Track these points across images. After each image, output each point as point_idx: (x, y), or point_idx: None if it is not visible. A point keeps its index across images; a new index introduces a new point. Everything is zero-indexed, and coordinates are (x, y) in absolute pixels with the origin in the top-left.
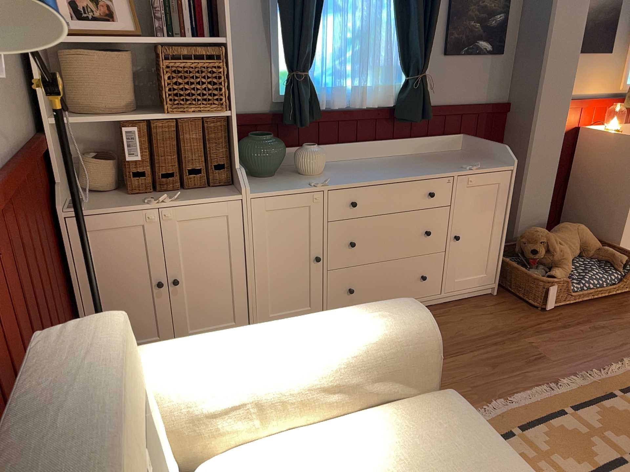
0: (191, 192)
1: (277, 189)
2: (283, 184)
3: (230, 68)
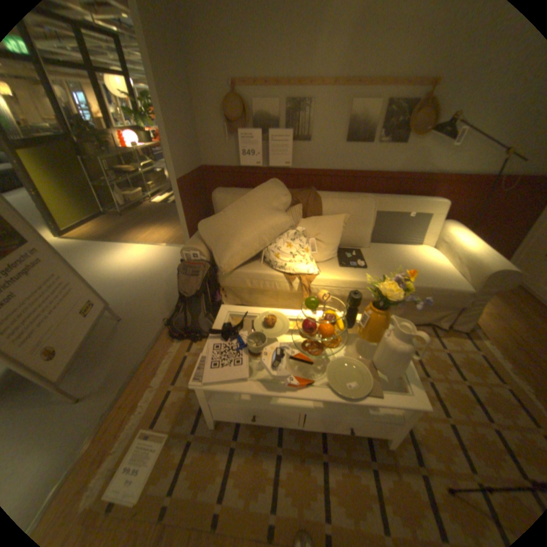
0: None
1: None
2: None
3: None
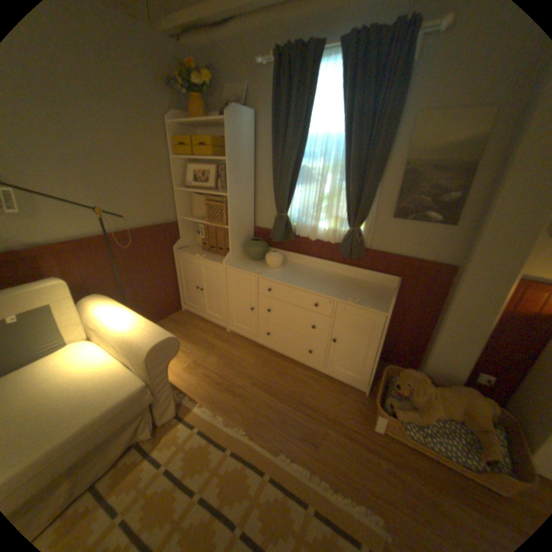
0: (217, 256)
1: (240, 267)
2: (248, 267)
3: (232, 207)
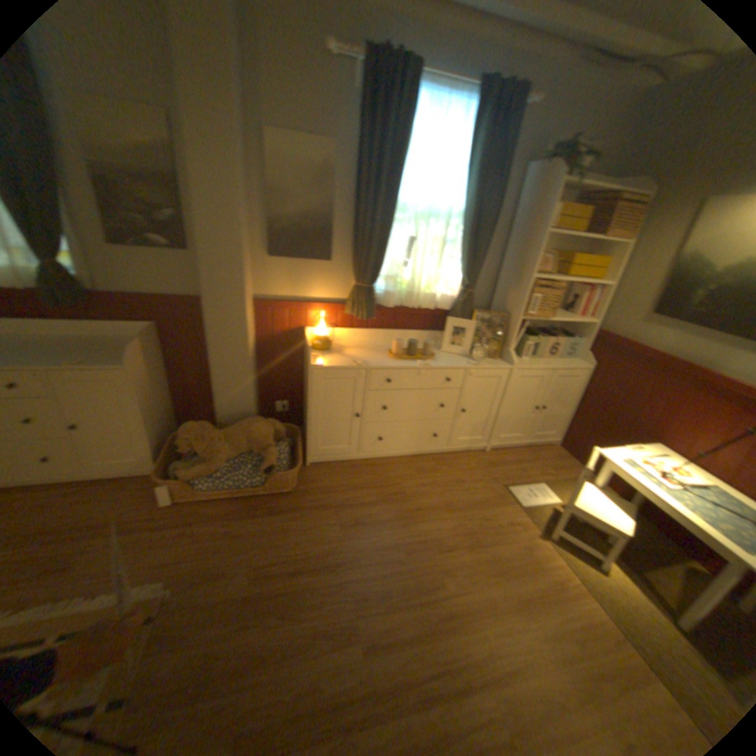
0: None
1: None
2: None
3: None
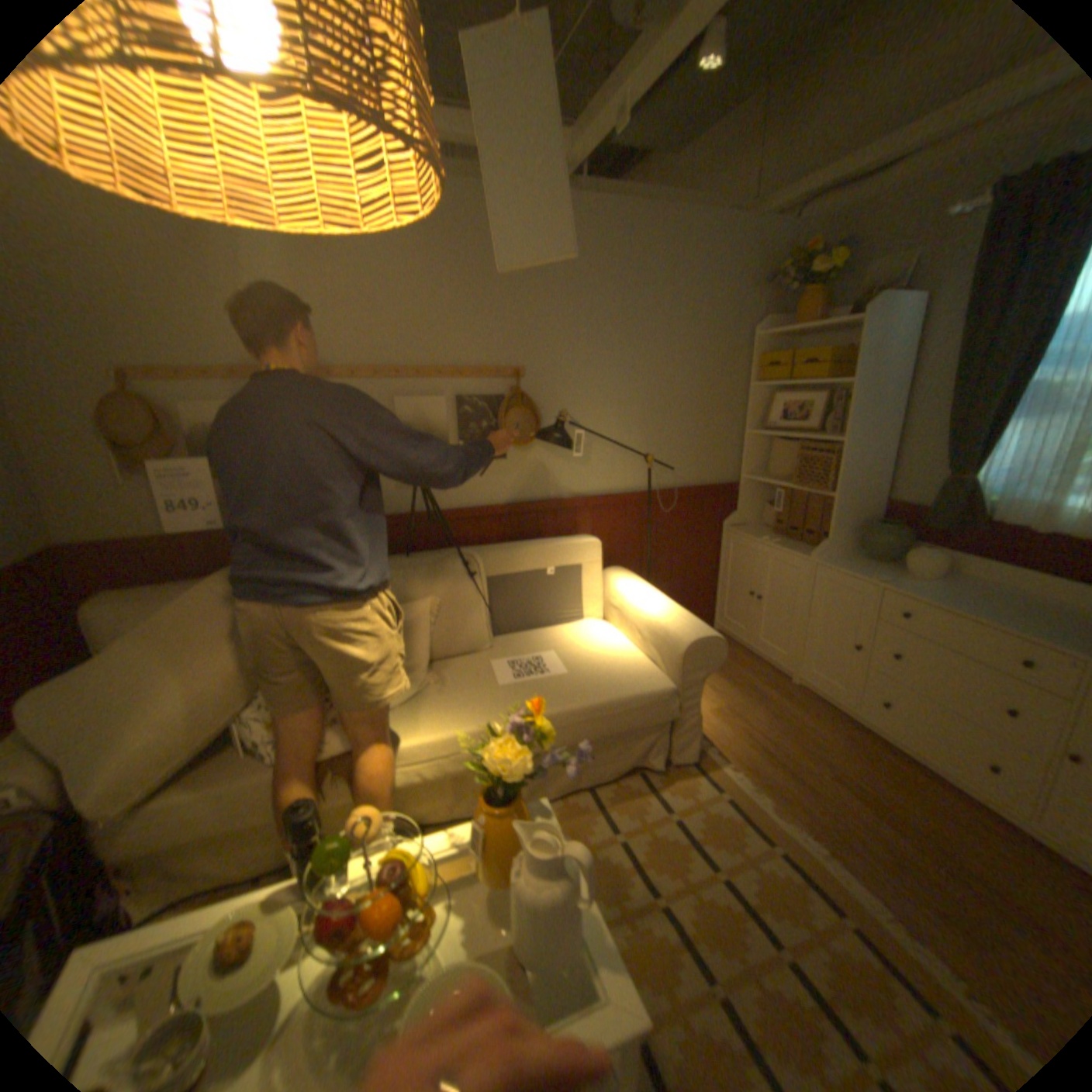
0: (800, 545)
1: (846, 567)
2: (863, 568)
3: (849, 461)
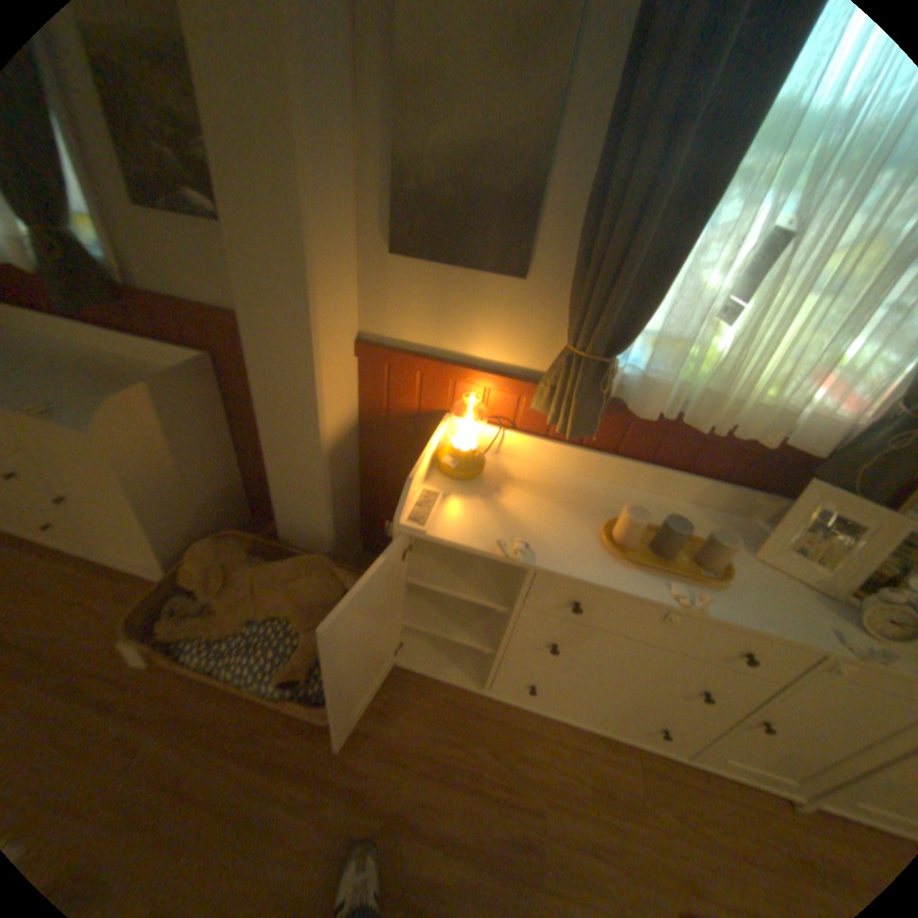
0: None
1: None
2: None
3: None
